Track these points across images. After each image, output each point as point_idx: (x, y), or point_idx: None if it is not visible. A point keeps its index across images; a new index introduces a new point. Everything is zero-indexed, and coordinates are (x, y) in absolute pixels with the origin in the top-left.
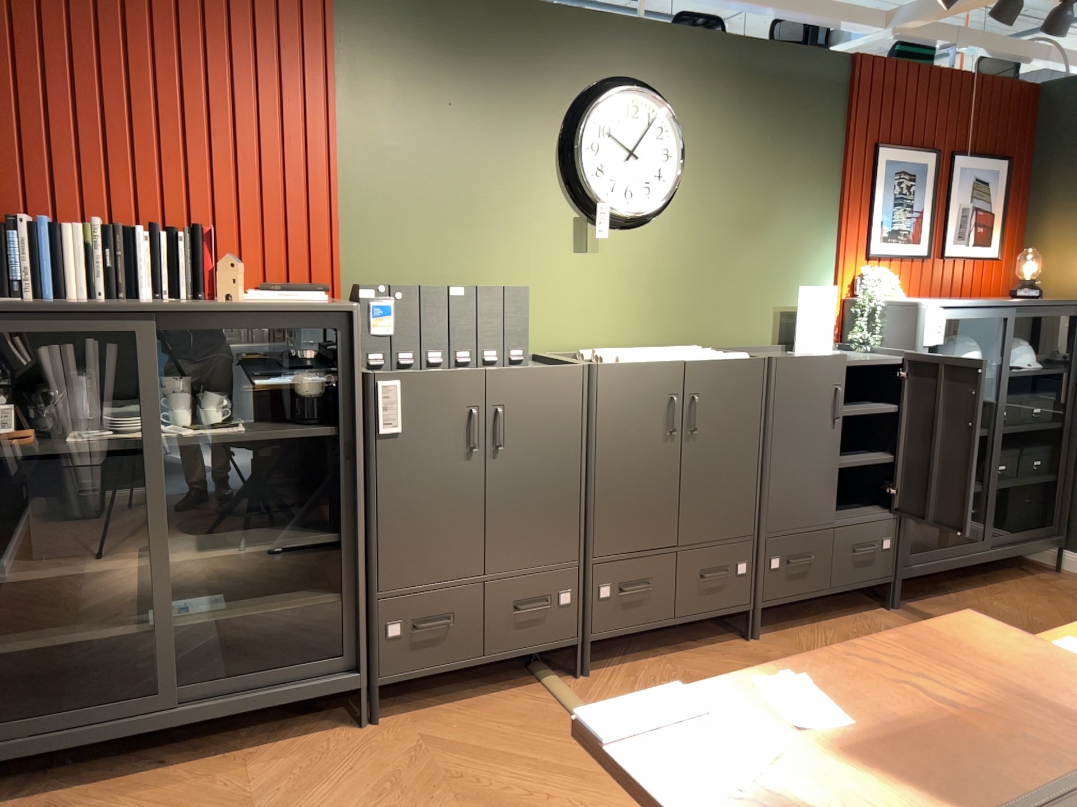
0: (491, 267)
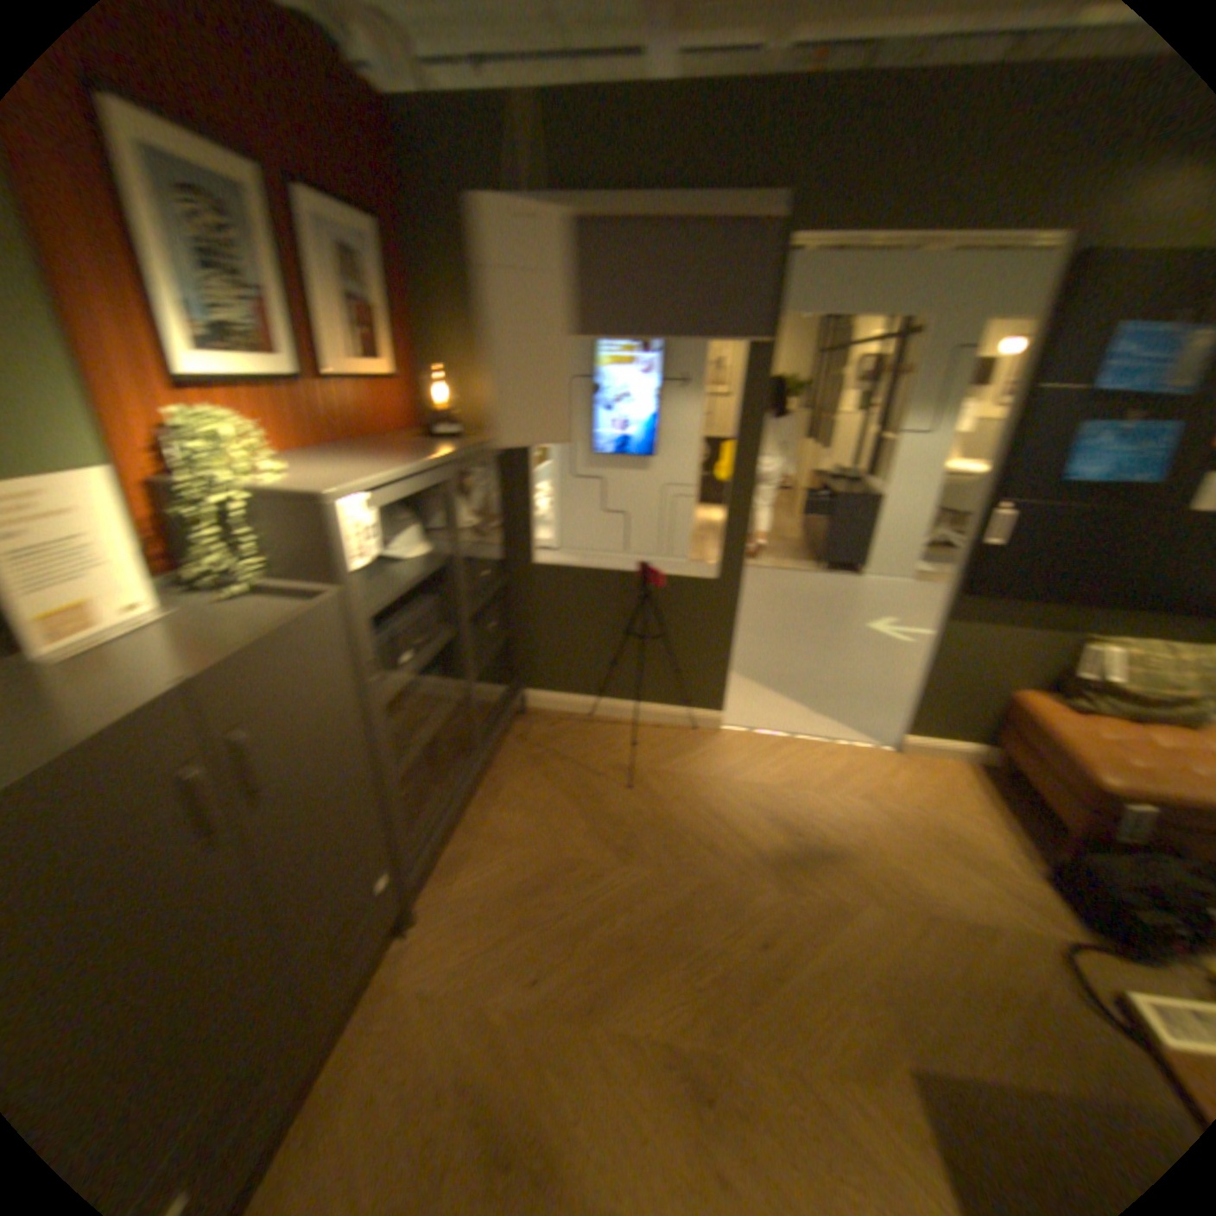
0: None
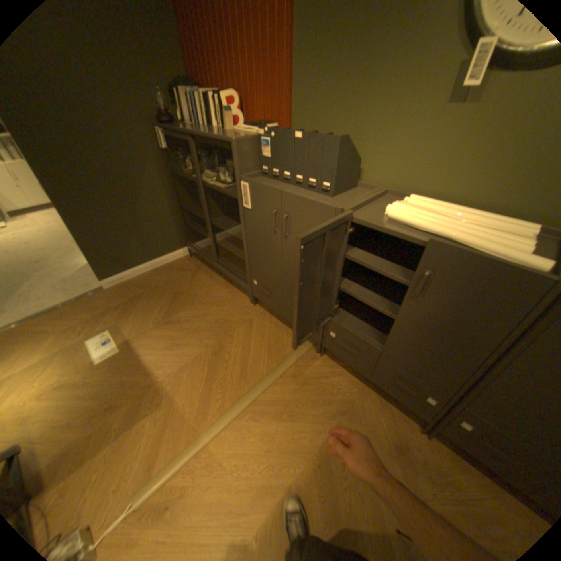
0: (370, 115)
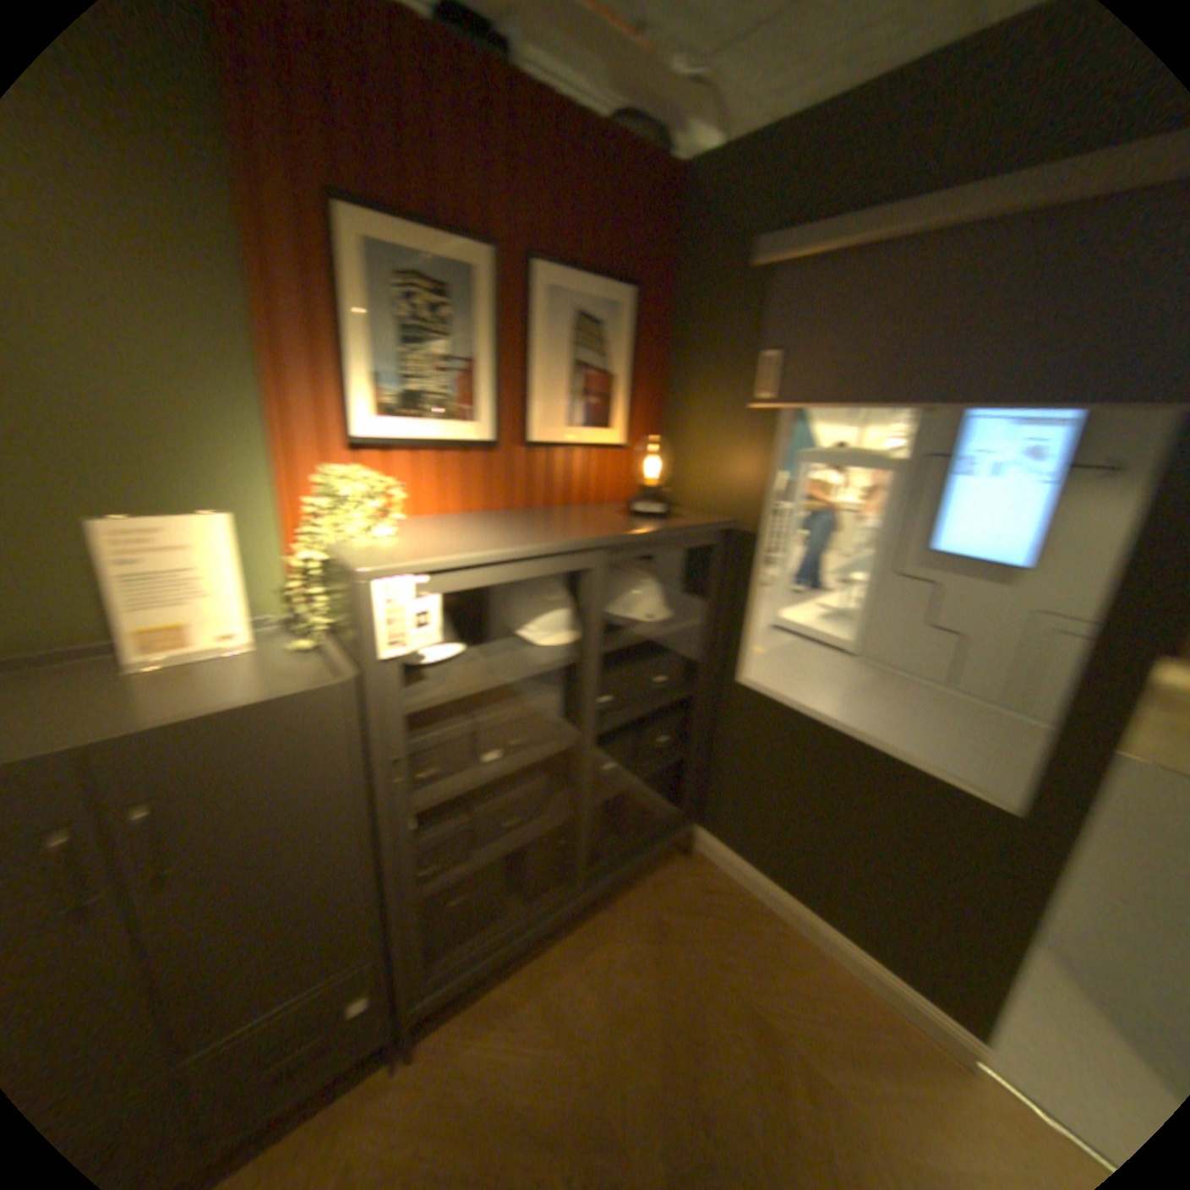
0: None
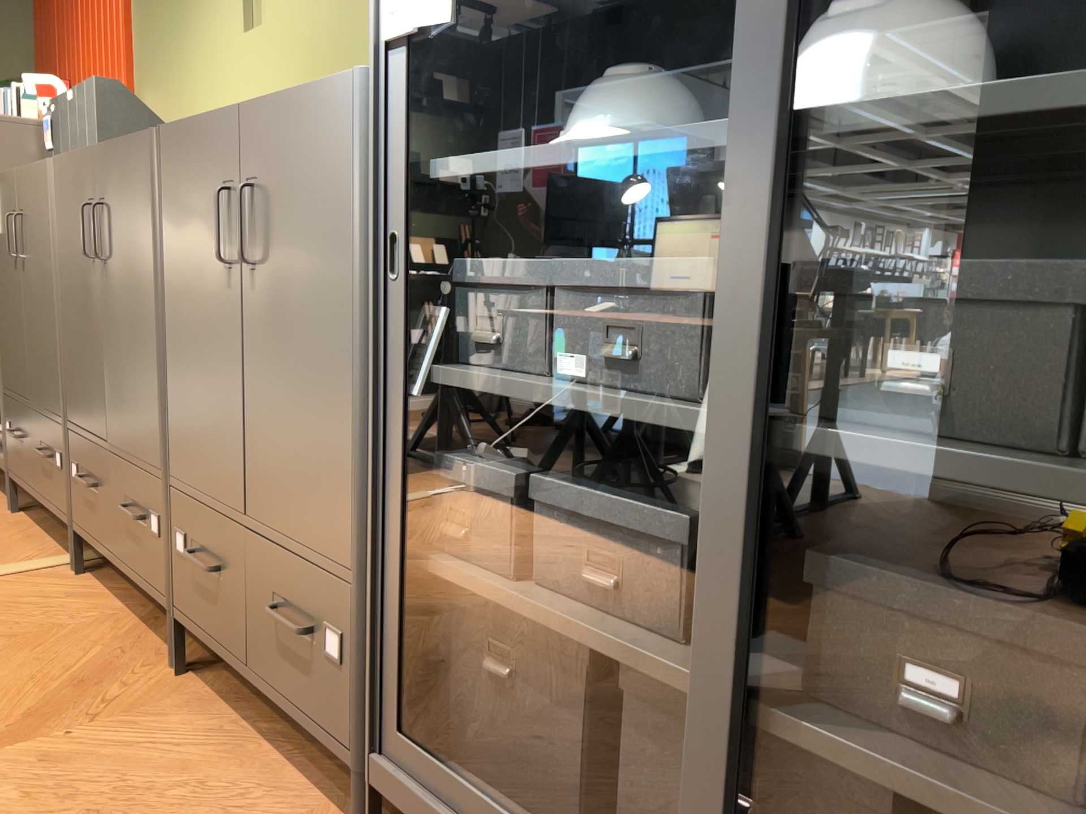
0: (196, 78)
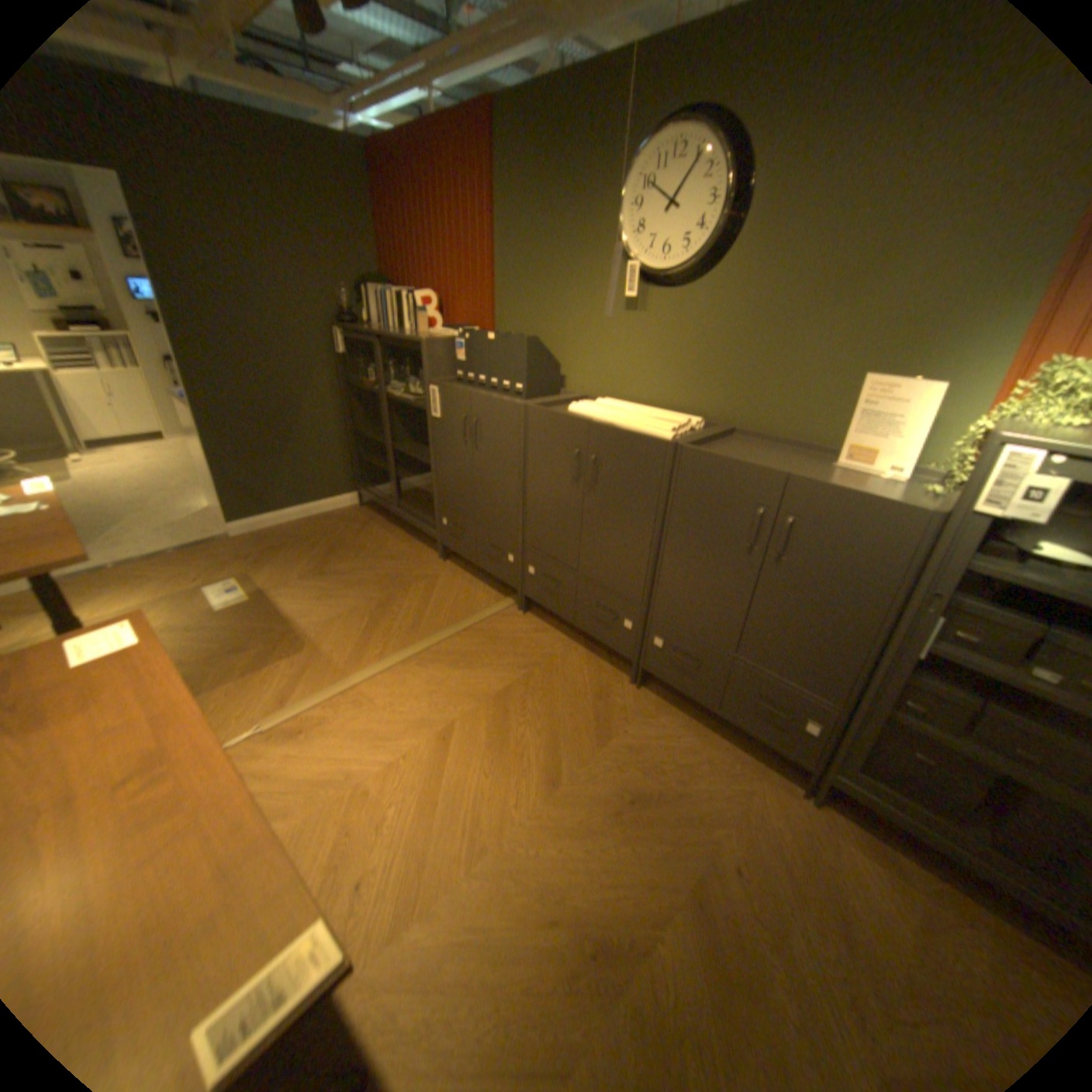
0: (566, 321)
